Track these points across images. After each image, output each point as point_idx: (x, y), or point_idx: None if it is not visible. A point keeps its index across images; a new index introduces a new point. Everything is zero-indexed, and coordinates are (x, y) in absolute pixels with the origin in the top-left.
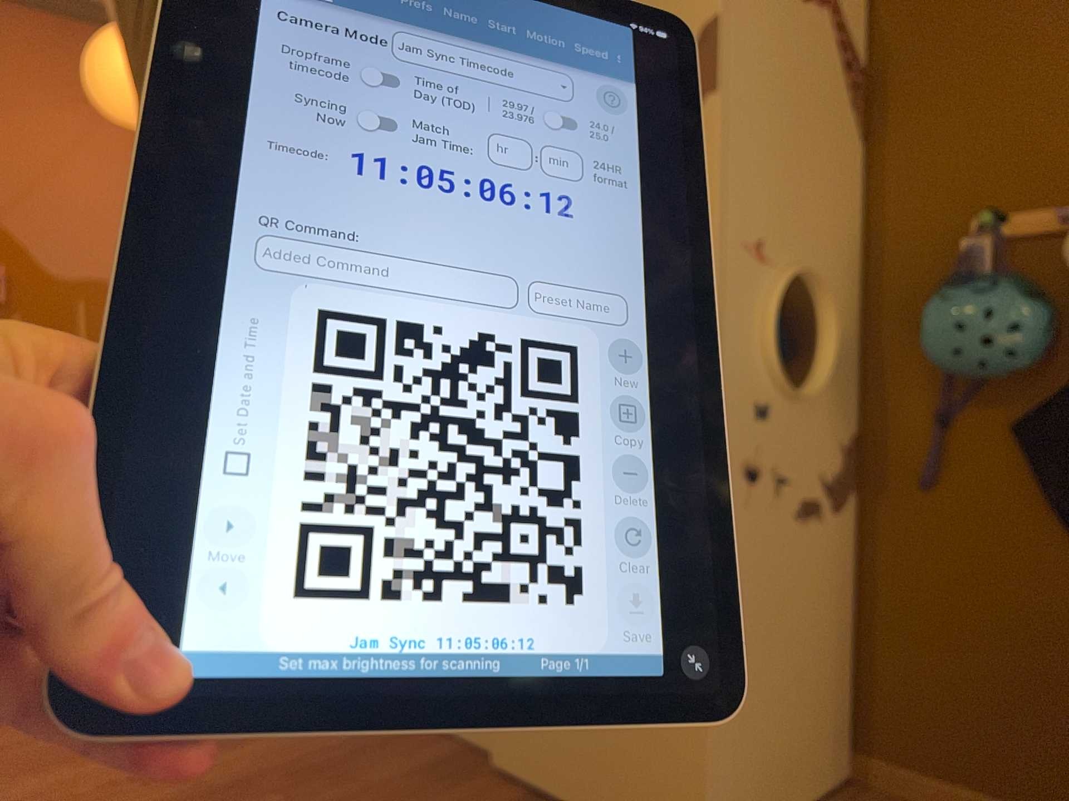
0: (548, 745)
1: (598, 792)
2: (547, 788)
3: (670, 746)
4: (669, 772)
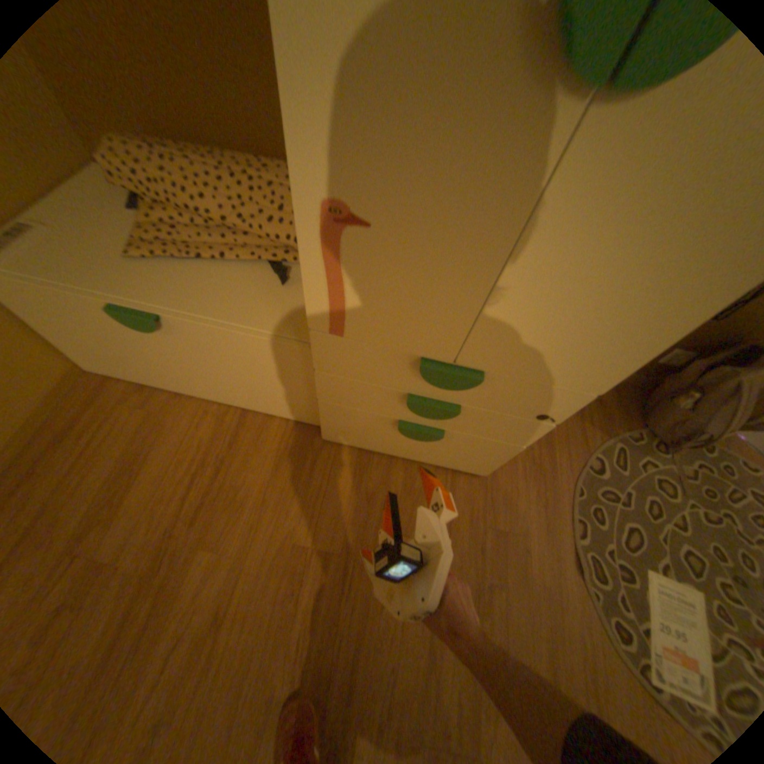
0: (376, 439)
1: (416, 454)
2: (373, 449)
3: (484, 450)
4: (478, 456)
